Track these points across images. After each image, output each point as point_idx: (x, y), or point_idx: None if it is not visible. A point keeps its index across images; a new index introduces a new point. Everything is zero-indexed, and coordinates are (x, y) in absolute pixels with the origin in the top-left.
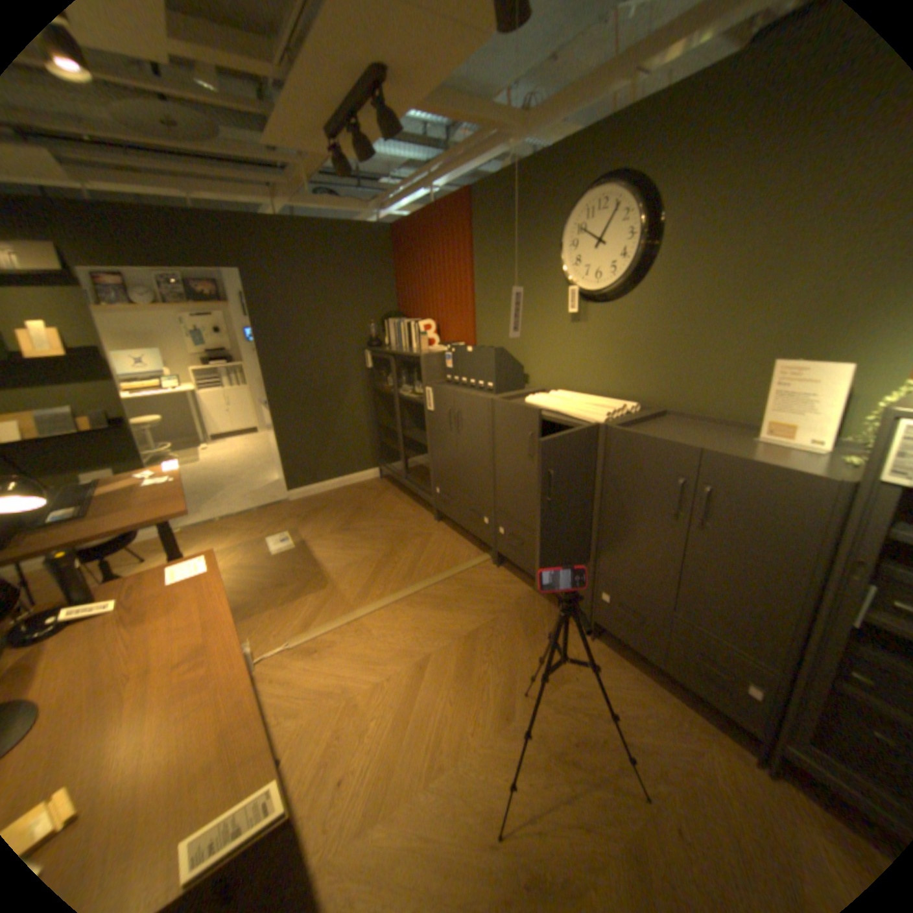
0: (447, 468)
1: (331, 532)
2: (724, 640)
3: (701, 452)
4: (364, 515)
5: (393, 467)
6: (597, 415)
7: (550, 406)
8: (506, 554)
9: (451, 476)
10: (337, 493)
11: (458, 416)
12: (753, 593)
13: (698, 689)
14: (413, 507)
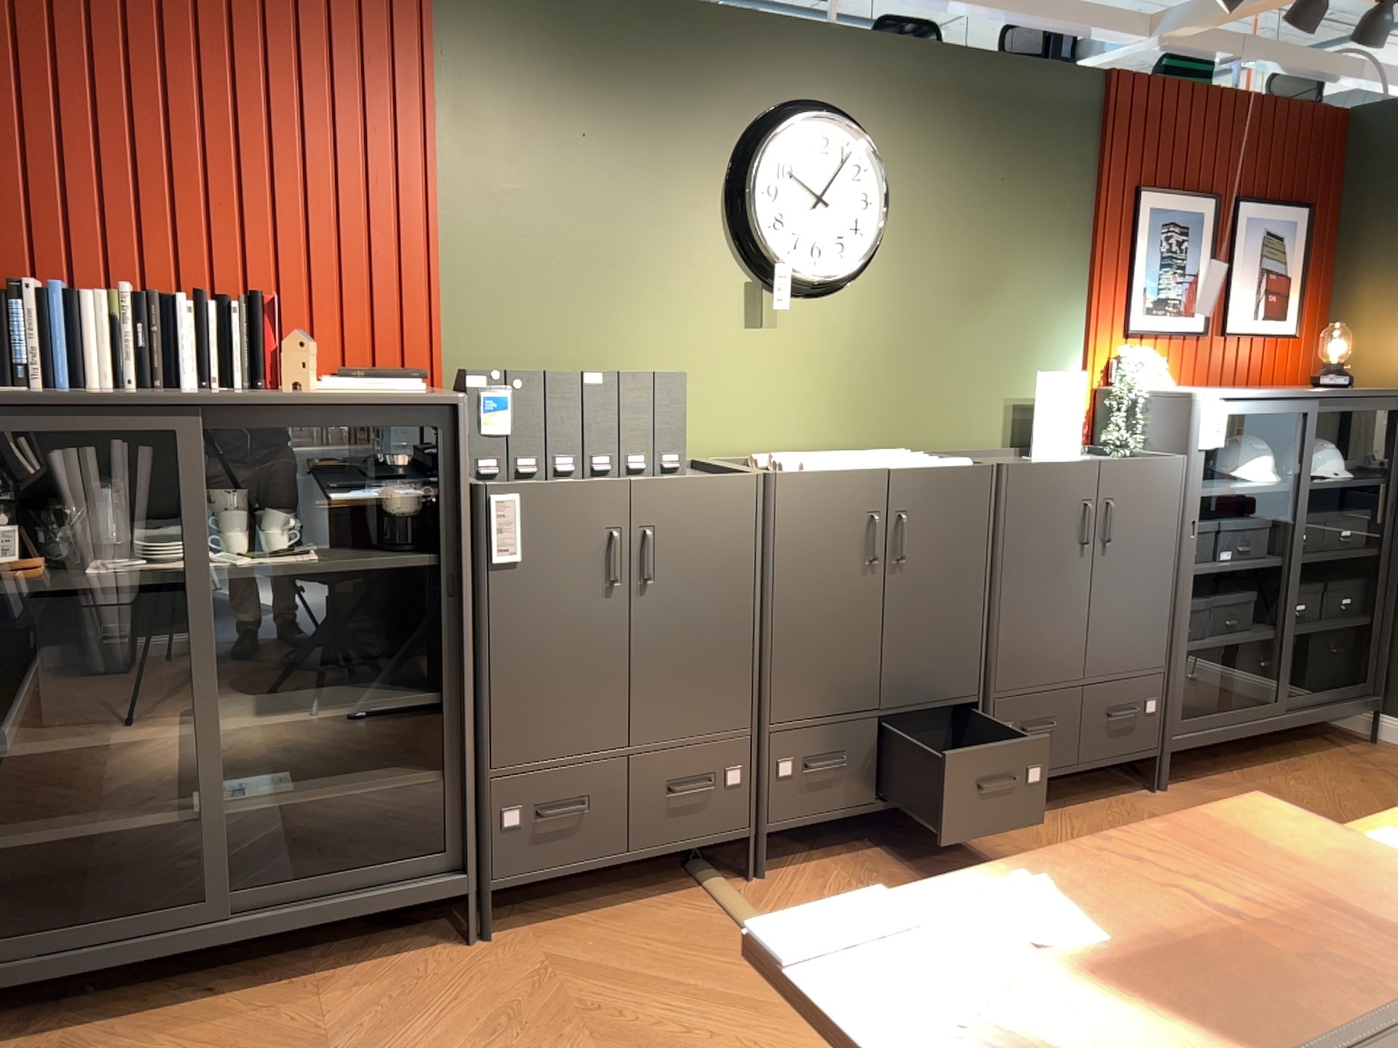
0: (567, 719)
1: None
2: (1125, 672)
3: (1099, 467)
4: None
5: (85, 925)
6: (954, 459)
7: (868, 465)
8: (793, 820)
9: (587, 735)
10: None
11: (645, 542)
12: (1143, 598)
13: (1108, 758)
14: (320, 986)
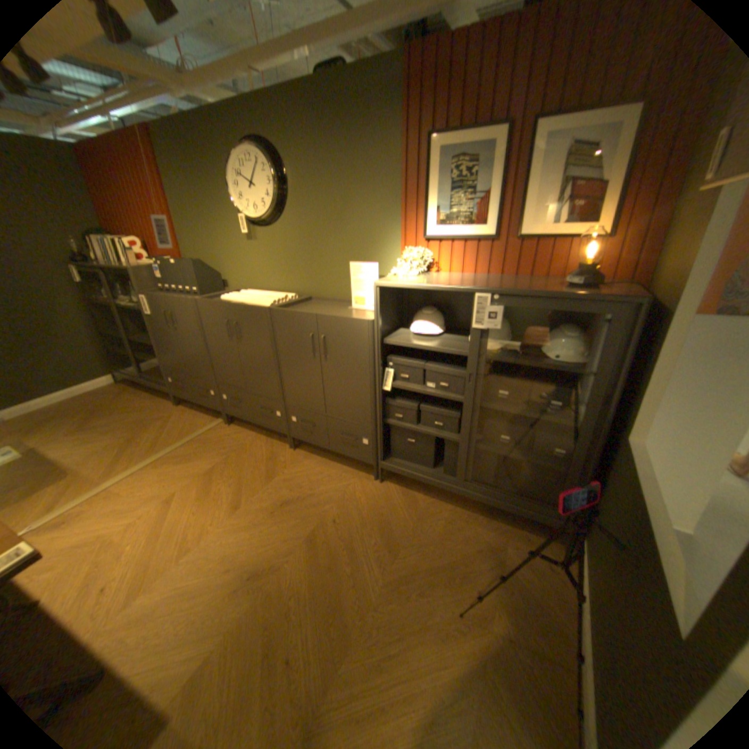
0: (173, 360)
1: (64, 436)
2: (347, 419)
3: (316, 317)
4: (99, 415)
5: (124, 370)
6: (265, 303)
7: (237, 300)
8: (231, 413)
9: (178, 366)
10: (65, 403)
11: (172, 315)
12: (352, 389)
13: (344, 452)
14: (151, 400)
